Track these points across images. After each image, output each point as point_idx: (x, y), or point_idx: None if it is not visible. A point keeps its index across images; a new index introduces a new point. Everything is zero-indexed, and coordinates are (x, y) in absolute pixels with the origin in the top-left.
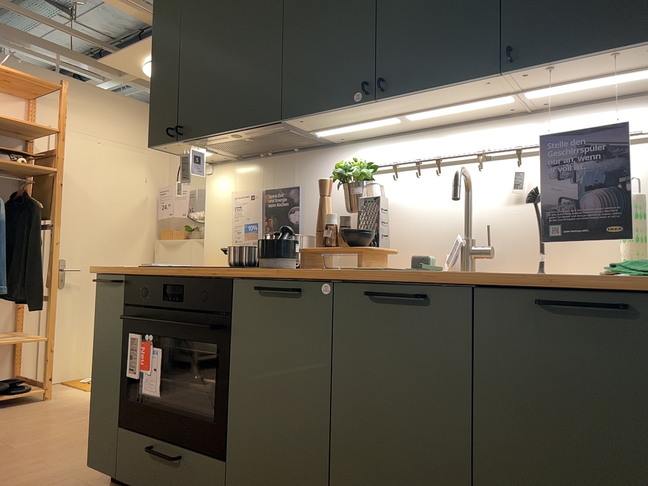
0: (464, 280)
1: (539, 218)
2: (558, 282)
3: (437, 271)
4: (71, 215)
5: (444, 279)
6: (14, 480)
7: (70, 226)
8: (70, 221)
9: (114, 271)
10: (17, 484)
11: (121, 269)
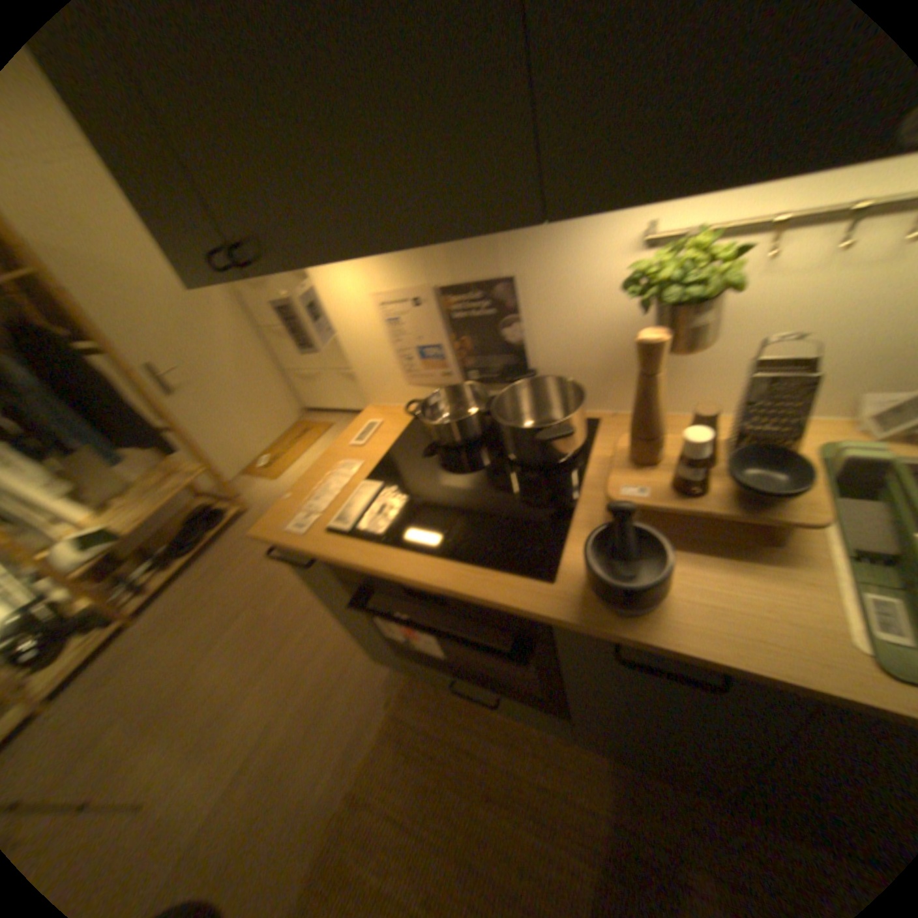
0: None
1: None
2: None
3: None
4: (112, 305)
5: None
6: (307, 675)
7: (125, 321)
8: (119, 313)
9: (296, 549)
10: (313, 681)
11: (308, 554)
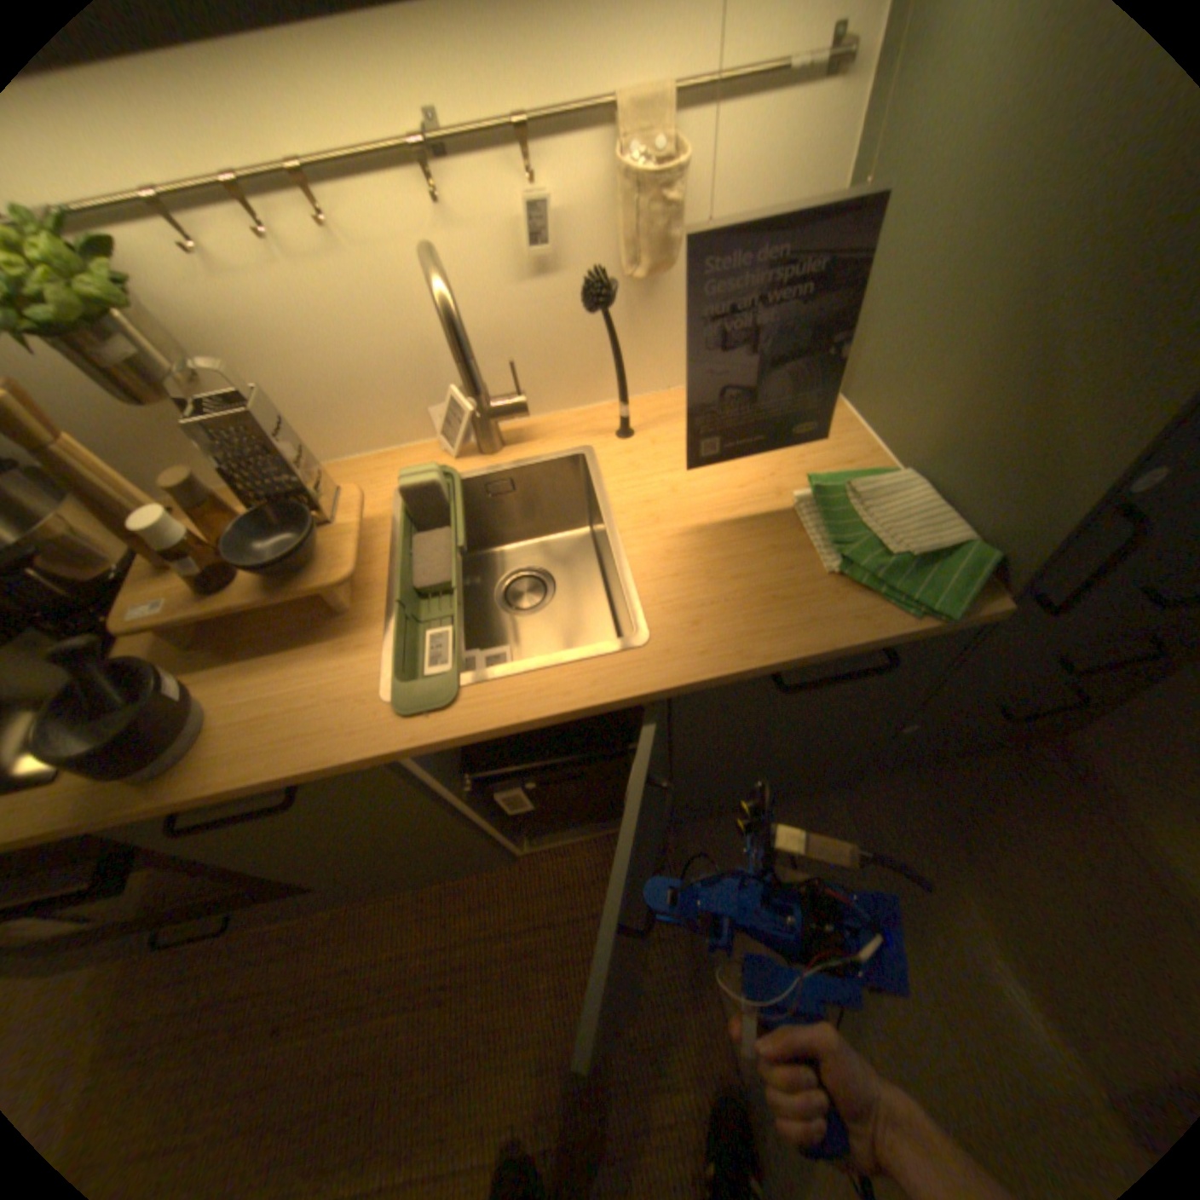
0: (654, 698)
1: (613, 341)
2: (810, 661)
3: (577, 670)
4: None
5: (616, 705)
6: None
7: None
8: None
9: None
10: None
11: None
